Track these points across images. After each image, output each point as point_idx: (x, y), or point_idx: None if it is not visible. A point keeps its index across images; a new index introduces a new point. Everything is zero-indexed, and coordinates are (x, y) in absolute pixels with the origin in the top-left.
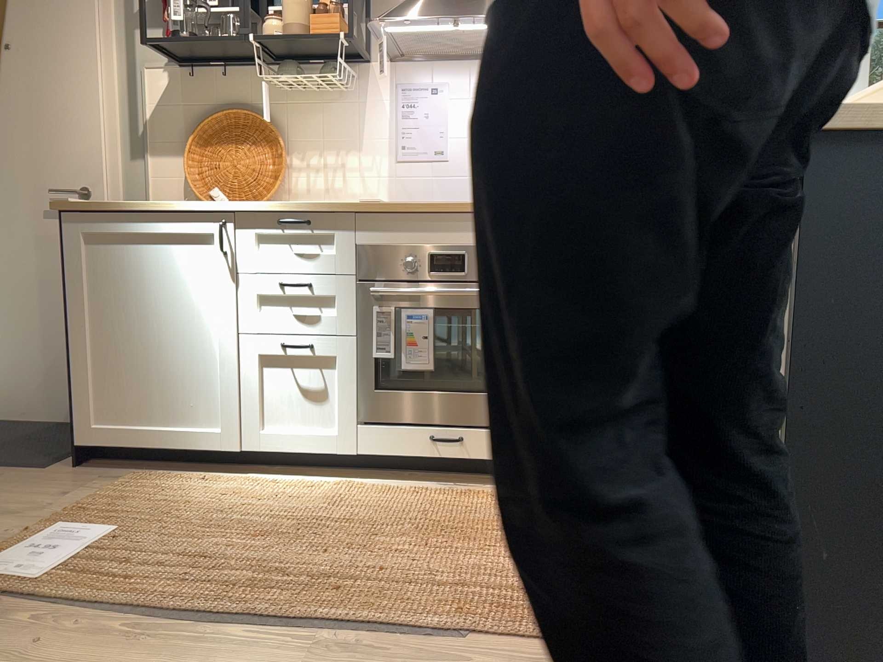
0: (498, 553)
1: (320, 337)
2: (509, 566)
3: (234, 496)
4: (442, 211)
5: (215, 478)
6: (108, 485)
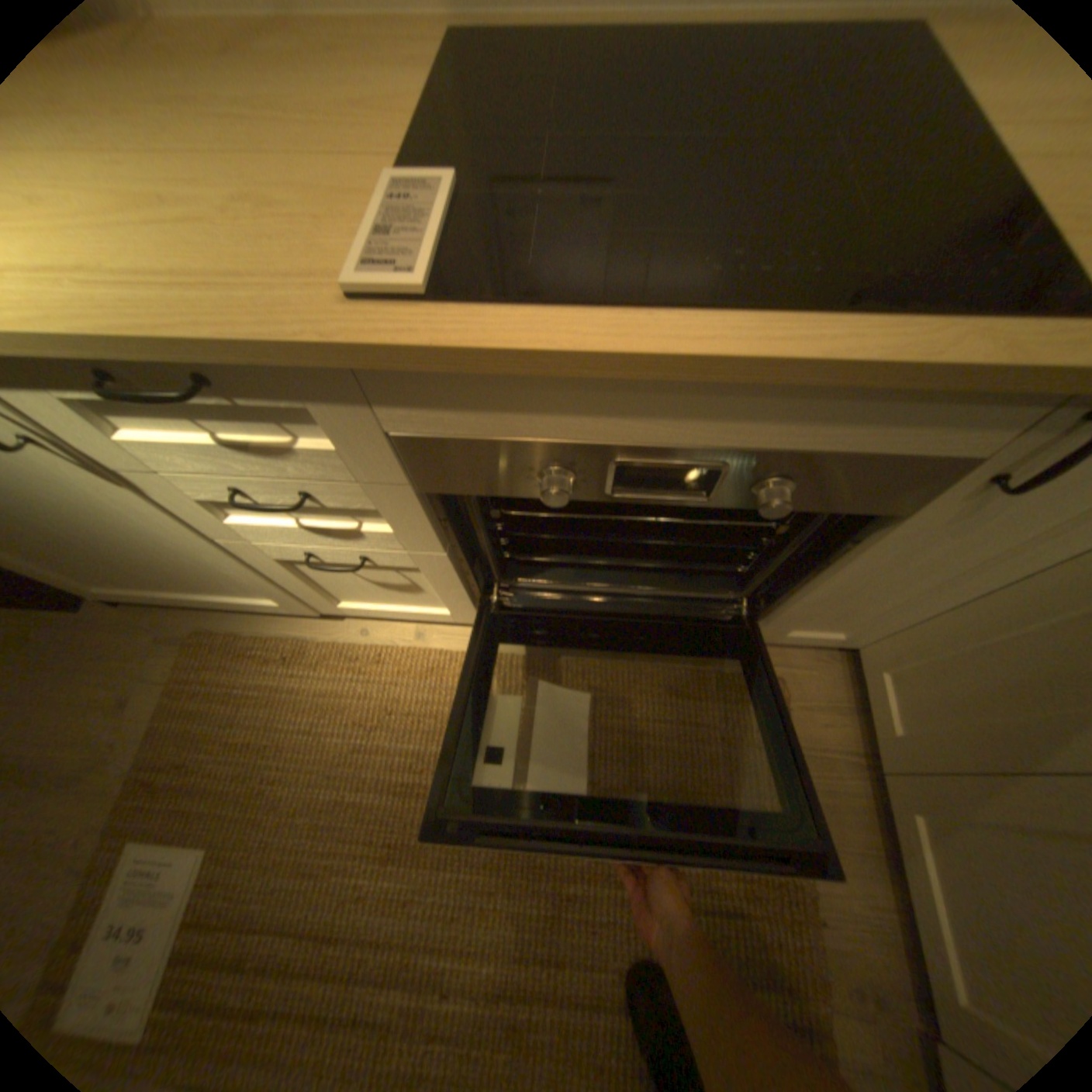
0: (689, 883)
1: (377, 548)
2: (704, 928)
3: (336, 709)
4: (680, 373)
5: (302, 632)
6: (169, 665)
